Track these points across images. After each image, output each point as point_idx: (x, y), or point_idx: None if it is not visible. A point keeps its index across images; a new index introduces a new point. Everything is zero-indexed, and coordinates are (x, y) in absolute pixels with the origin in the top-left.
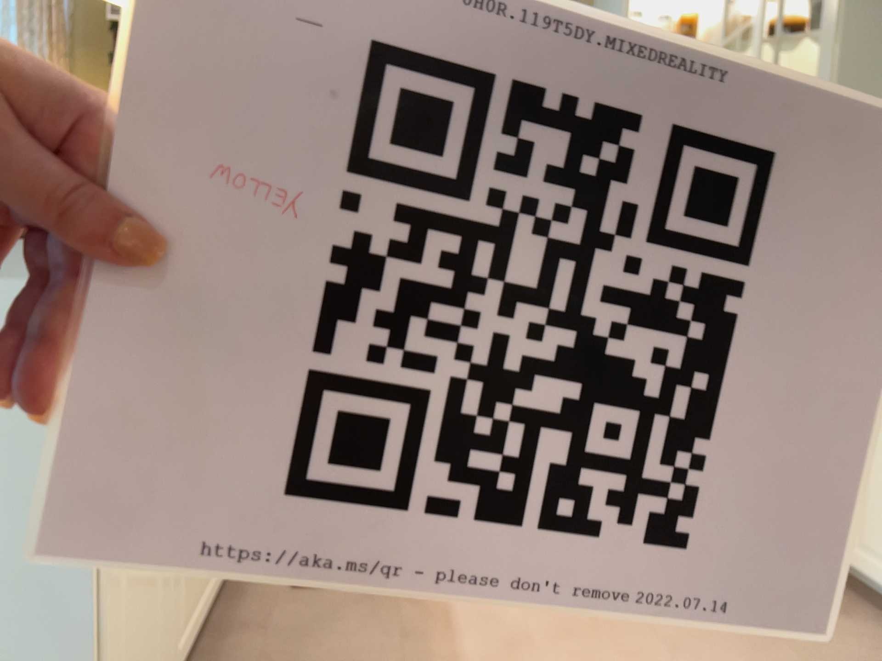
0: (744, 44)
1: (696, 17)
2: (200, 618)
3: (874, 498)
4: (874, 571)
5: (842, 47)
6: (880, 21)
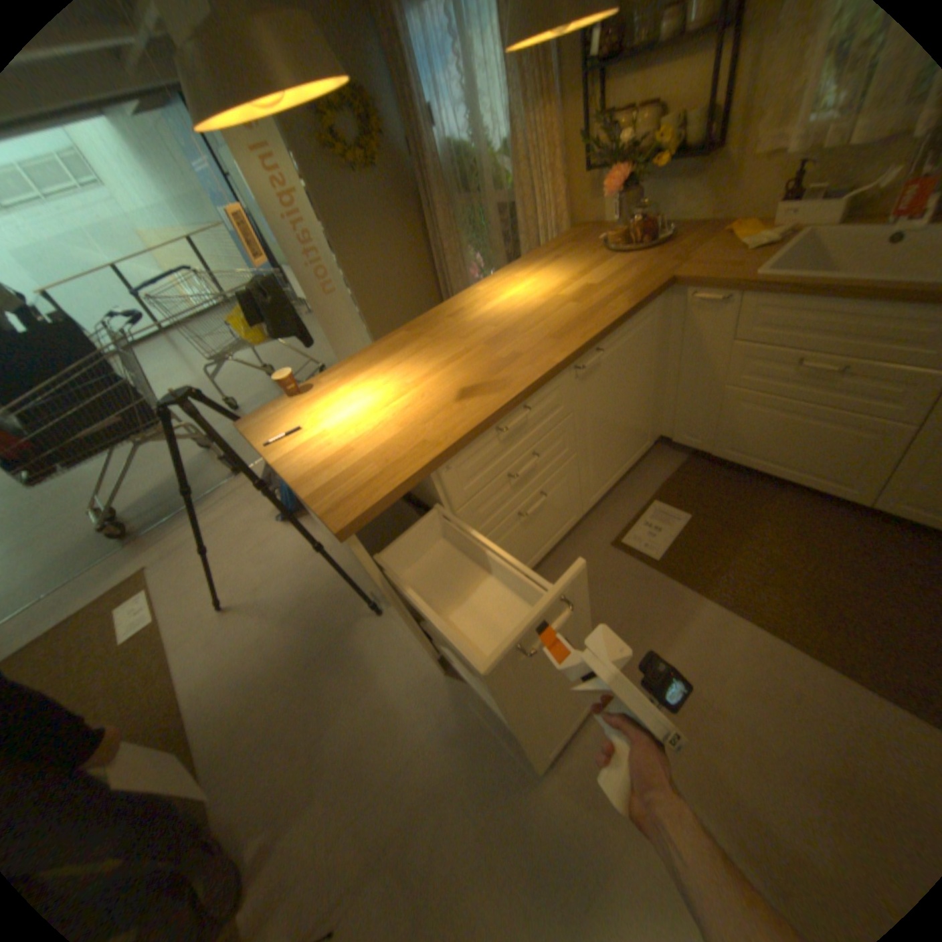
0: None
1: None
2: (538, 561)
3: None
4: None
5: None
6: None
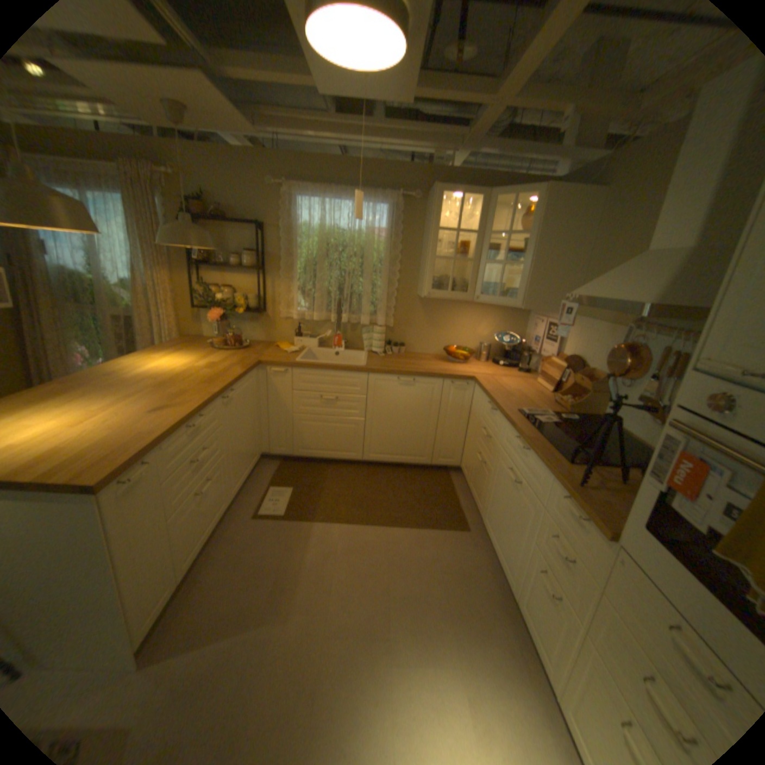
0: (488, 263)
1: (473, 238)
2: (205, 541)
3: (492, 502)
4: (488, 530)
5: (530, 274)
6: (552, 261)
